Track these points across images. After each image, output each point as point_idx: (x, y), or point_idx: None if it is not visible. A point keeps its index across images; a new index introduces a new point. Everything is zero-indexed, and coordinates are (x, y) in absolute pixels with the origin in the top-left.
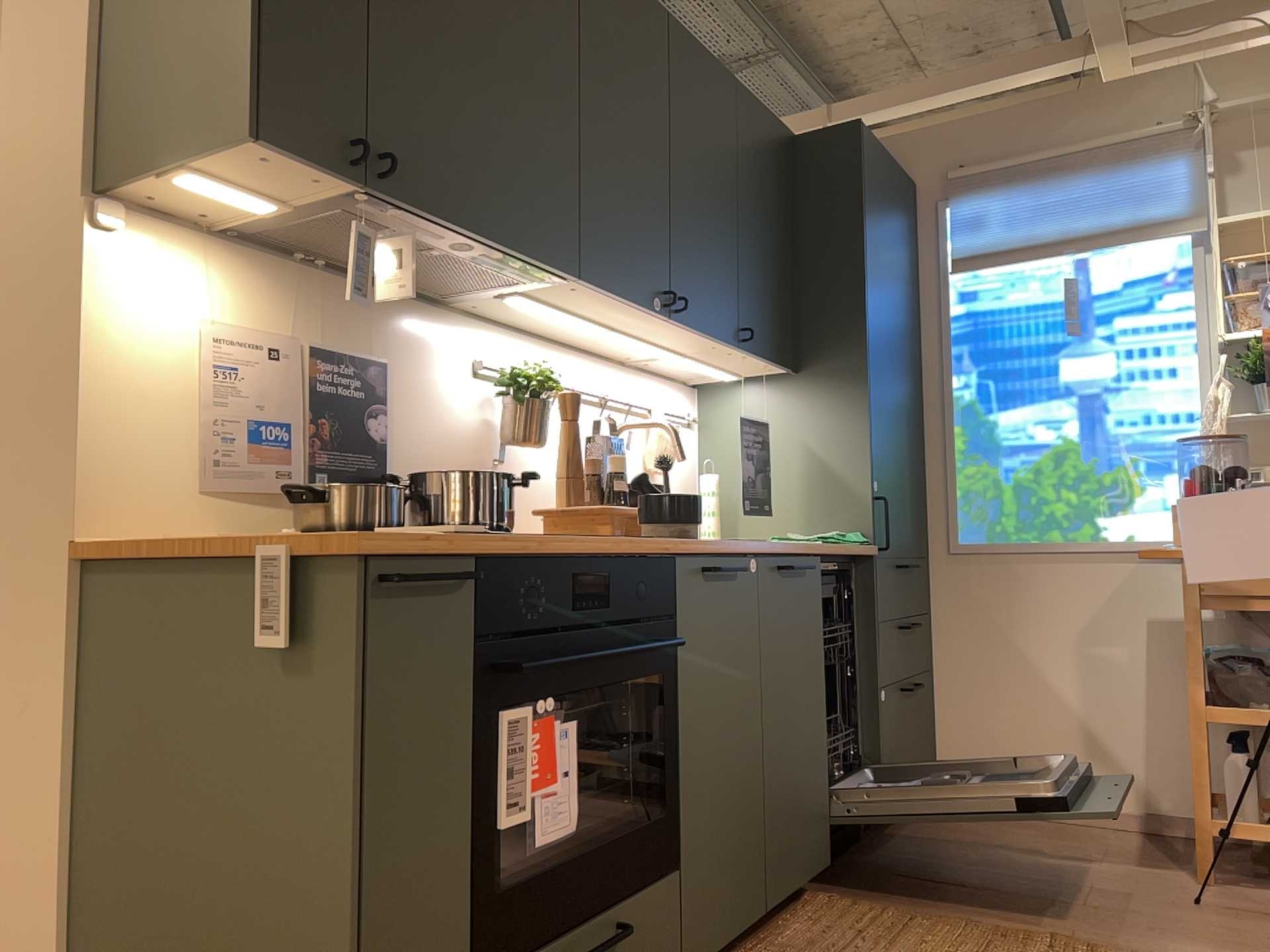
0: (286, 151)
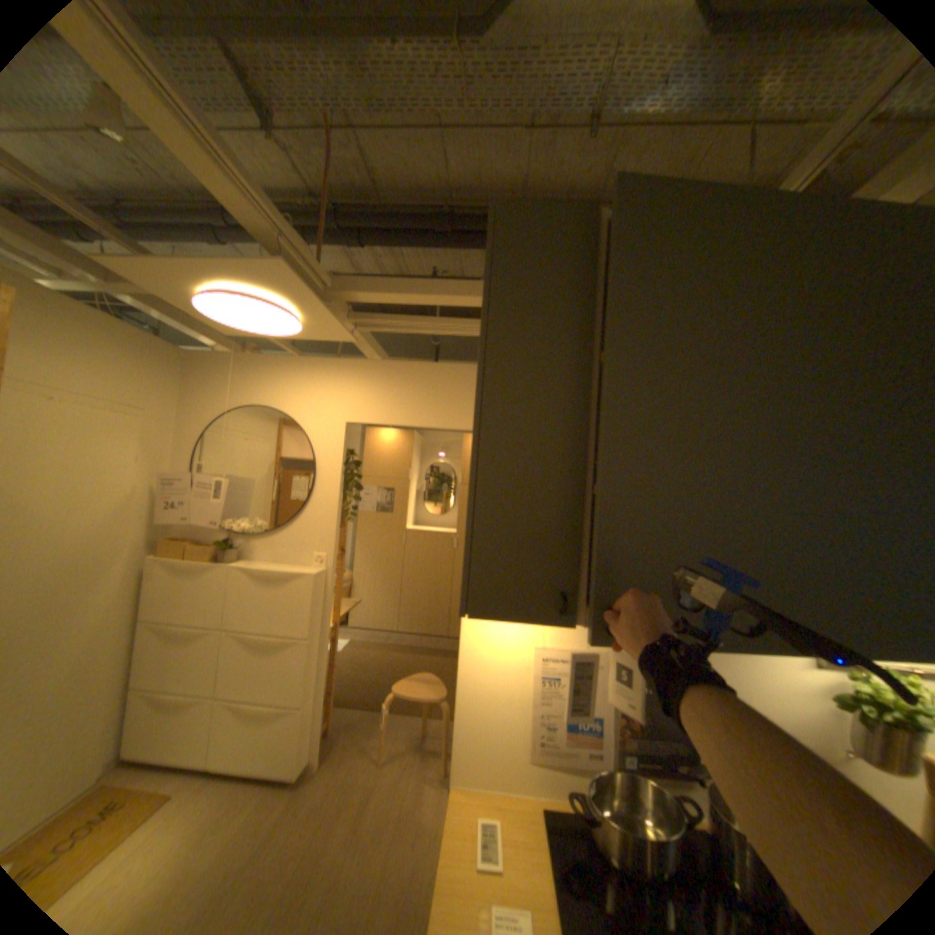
0: (496, 614)
